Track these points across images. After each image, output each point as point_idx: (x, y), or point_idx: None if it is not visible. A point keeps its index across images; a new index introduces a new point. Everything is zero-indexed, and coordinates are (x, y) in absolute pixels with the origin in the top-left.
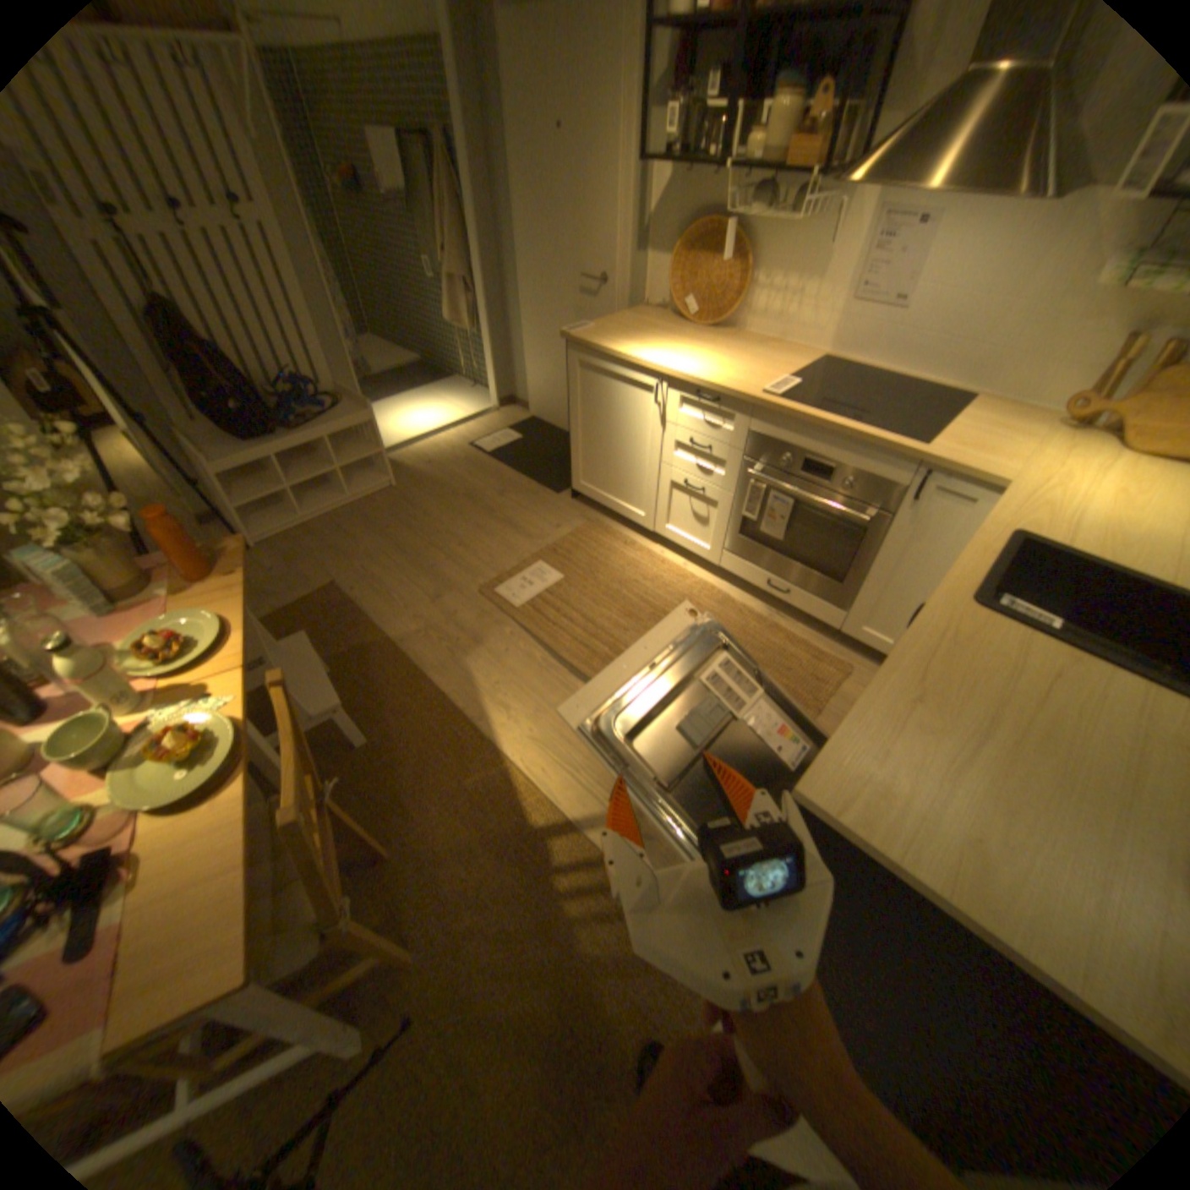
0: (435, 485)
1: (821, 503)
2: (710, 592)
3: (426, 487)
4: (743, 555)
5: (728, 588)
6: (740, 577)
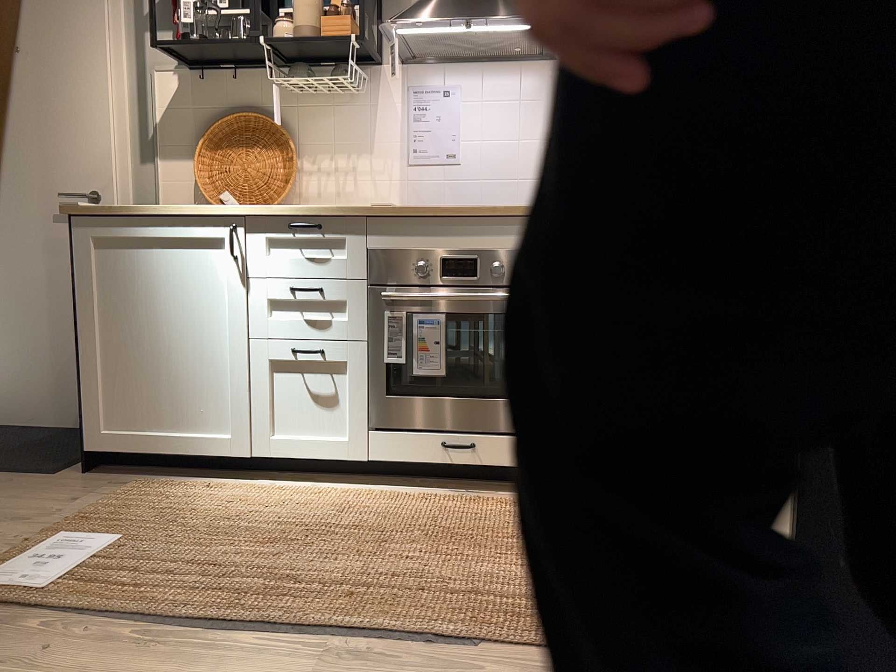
0: None
1: (482, 296)
2: (374, 495)
3: None
4: (399, 430)
5: (391, 490)
6: (405, 460)
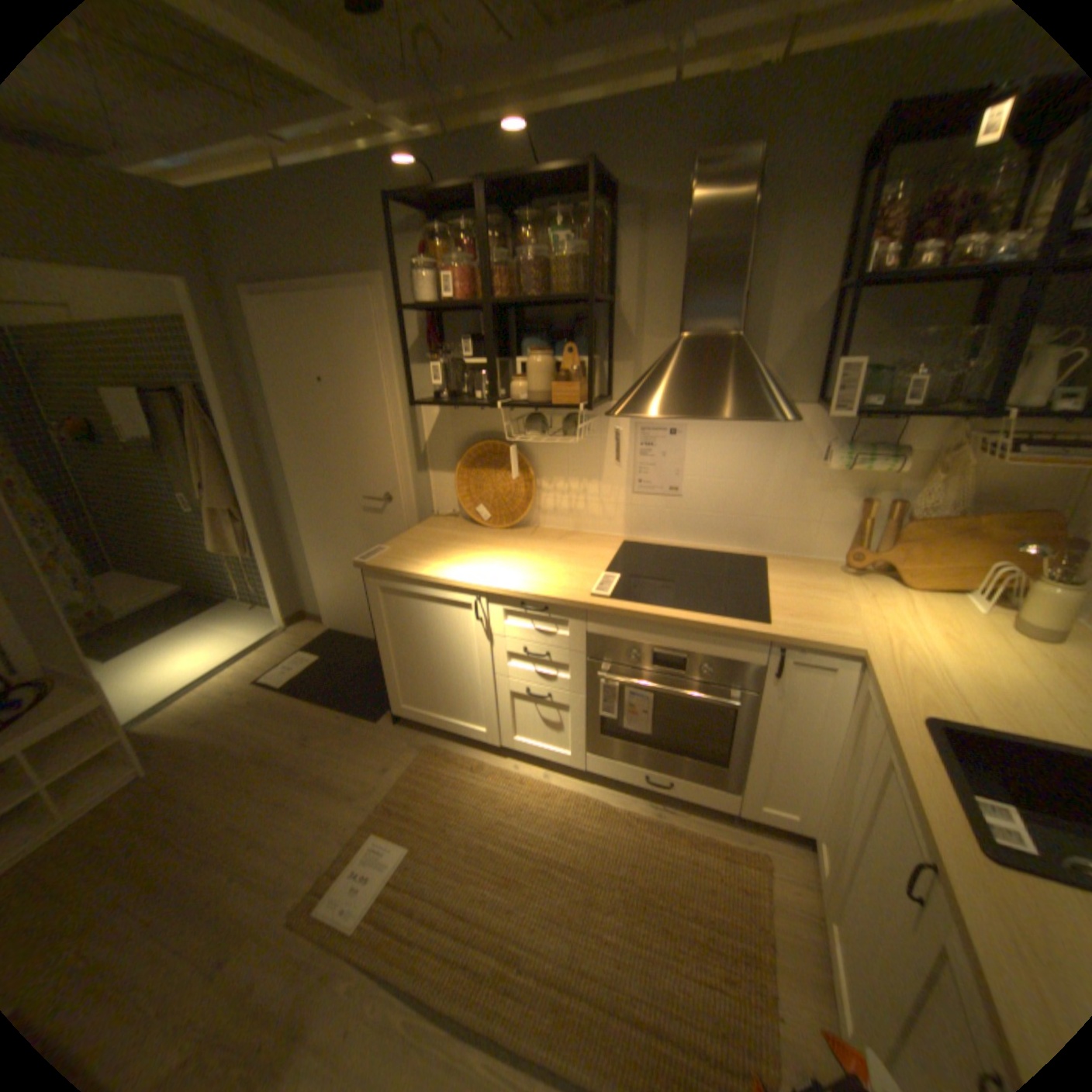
0: (207, 754)
1: (687, 694)
2: (588, 804)
3: (195, 761)
4: (610, 751)
5: (603, 790)
6: (614, 777)
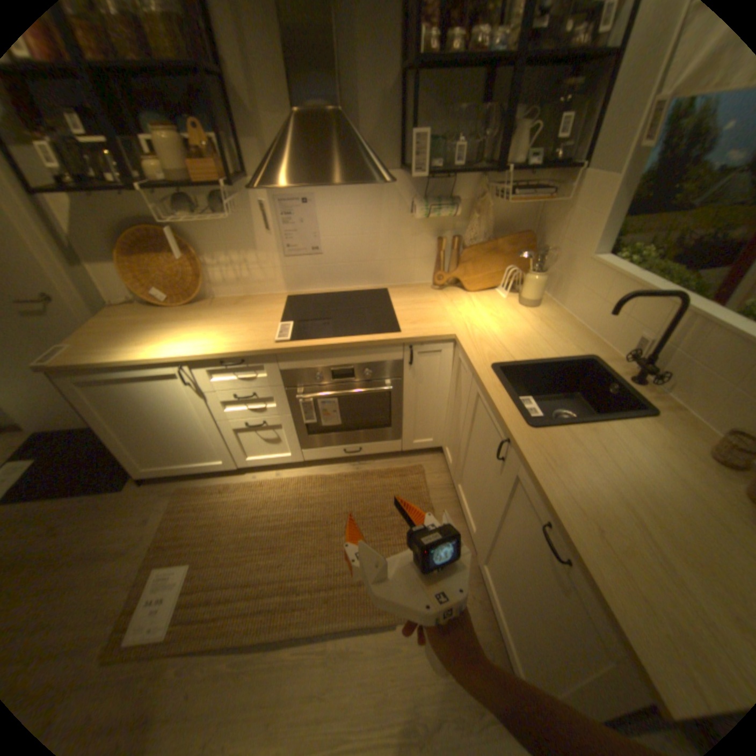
0: None
1: (359, 391)
2: (311, 480)
3: None
4: (317, 442)
5: (318, 467)
6: (324, 457)
